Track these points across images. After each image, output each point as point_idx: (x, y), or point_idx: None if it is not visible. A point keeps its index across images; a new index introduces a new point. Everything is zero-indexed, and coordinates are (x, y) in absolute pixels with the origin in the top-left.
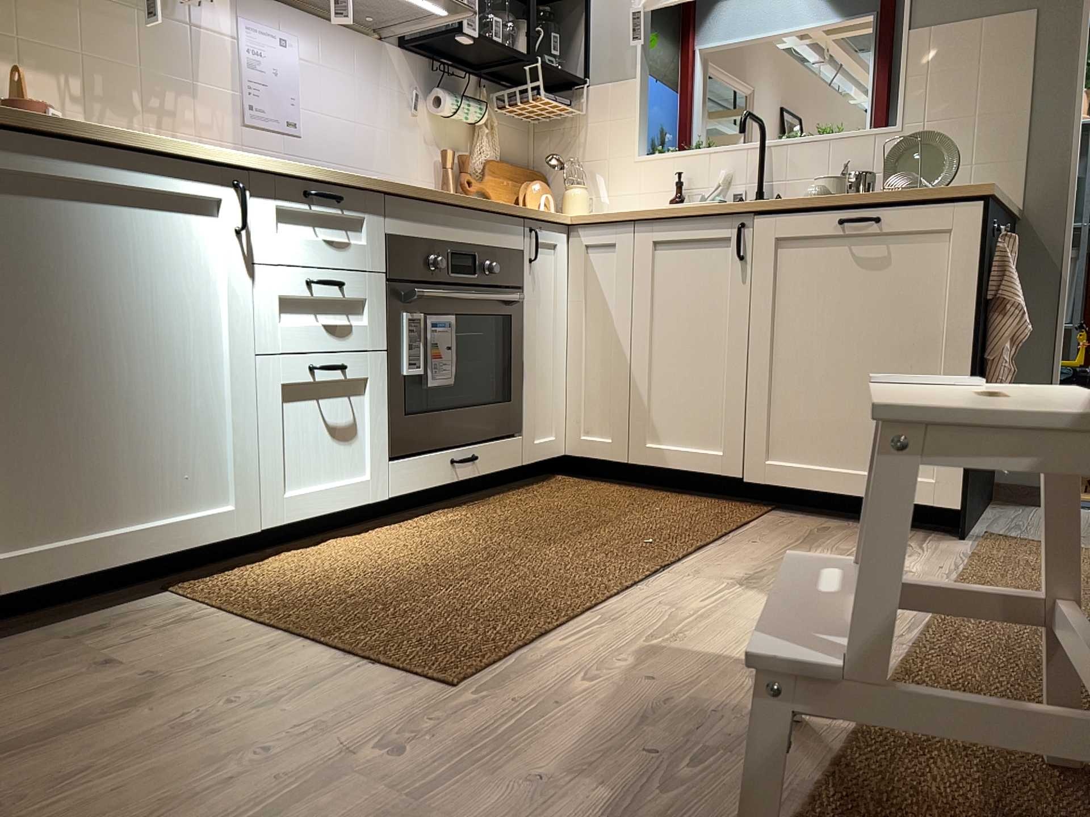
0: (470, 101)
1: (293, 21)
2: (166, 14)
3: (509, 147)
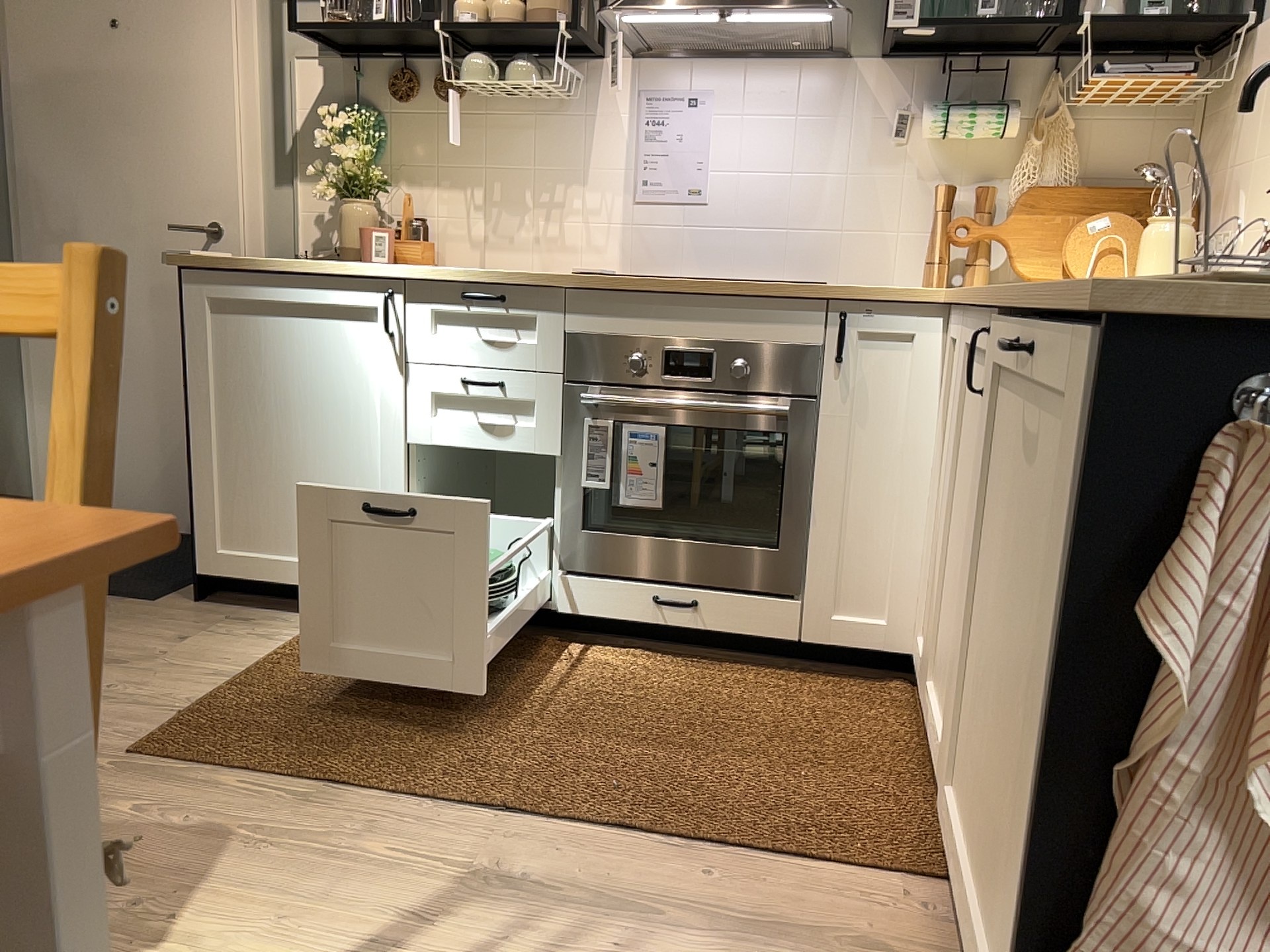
0: (969, 113)
1: (704, 76)
2: (558, 111)
3: (1118, 158)
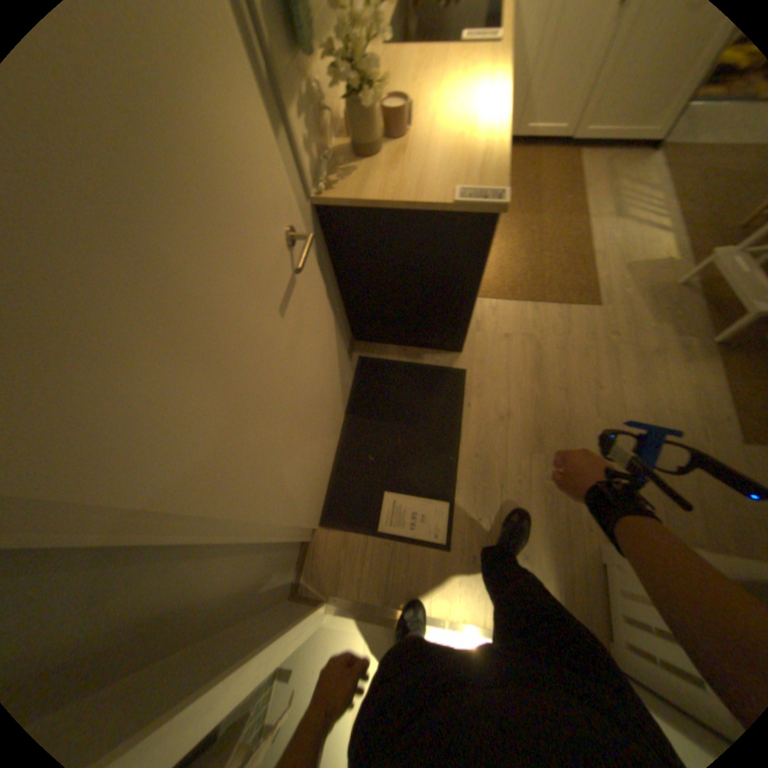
0: None
1: None
2: None
3: None
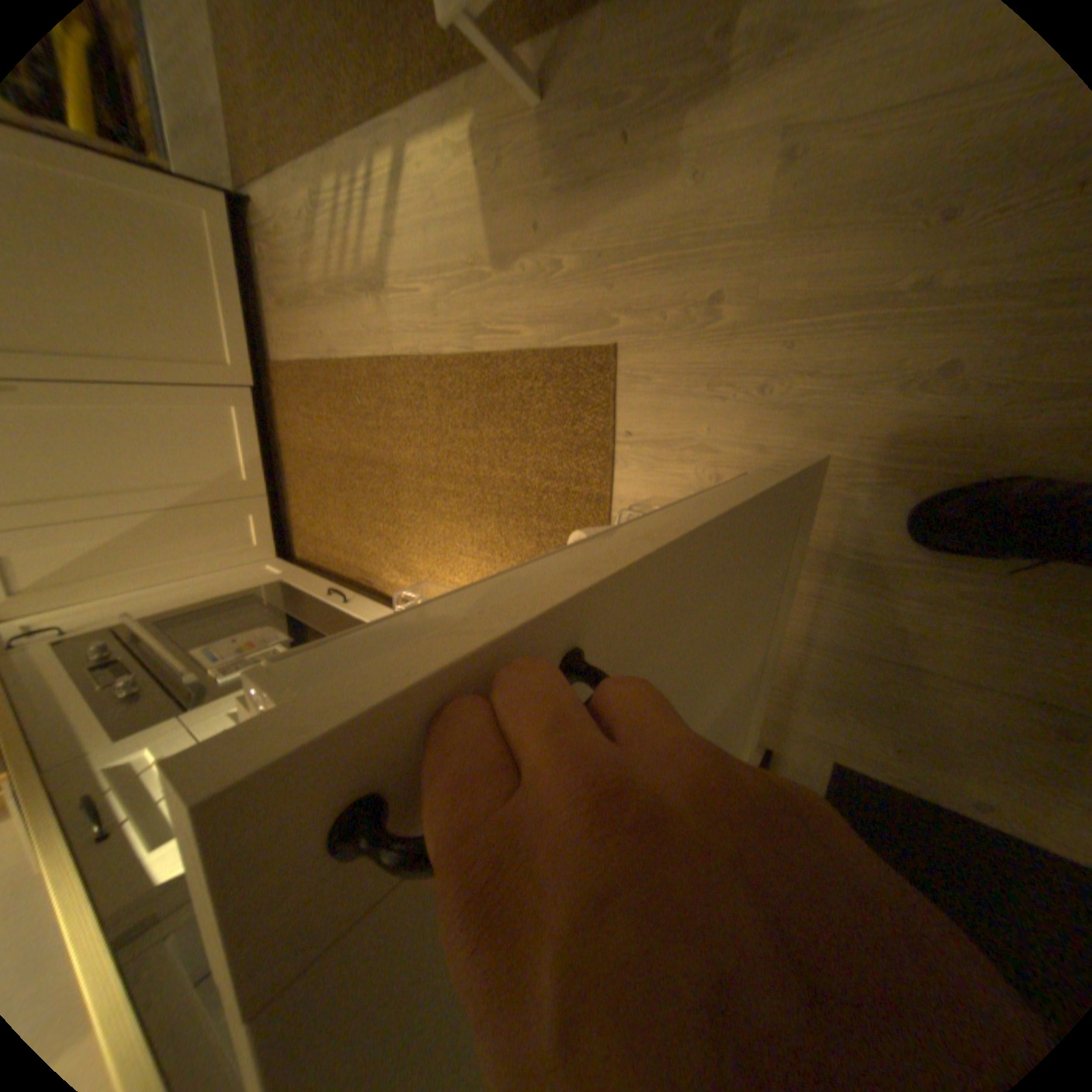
0: None
1: None
2: None
3: None
